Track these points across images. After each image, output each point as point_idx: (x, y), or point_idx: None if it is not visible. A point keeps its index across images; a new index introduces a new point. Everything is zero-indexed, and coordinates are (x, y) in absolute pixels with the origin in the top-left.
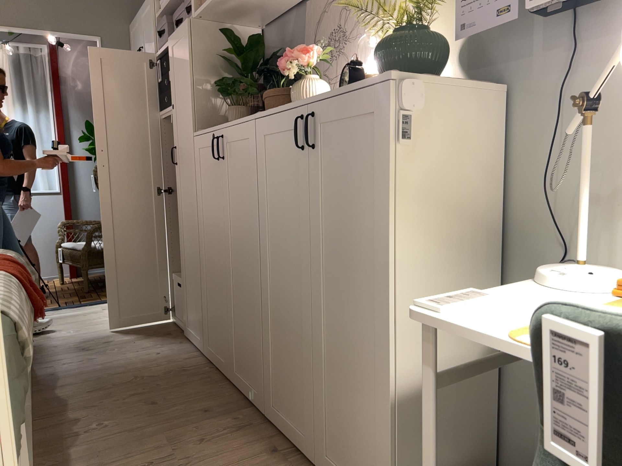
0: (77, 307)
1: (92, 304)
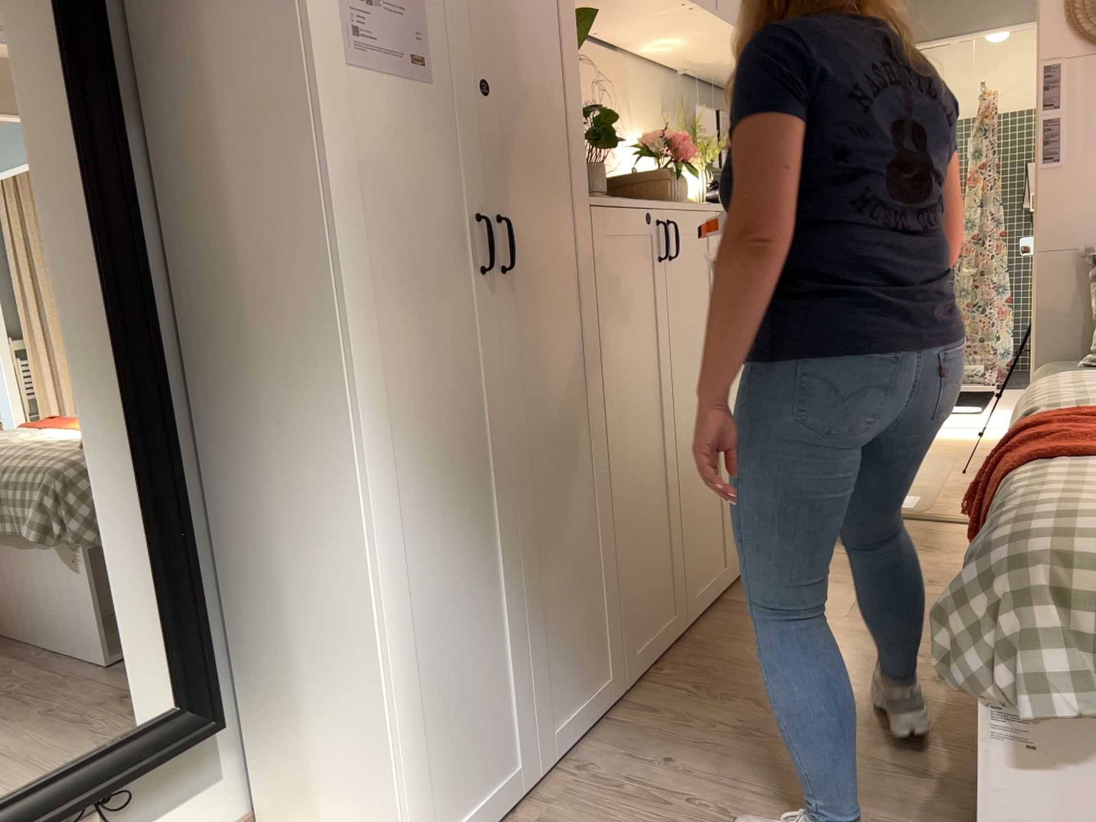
0: None
1: None
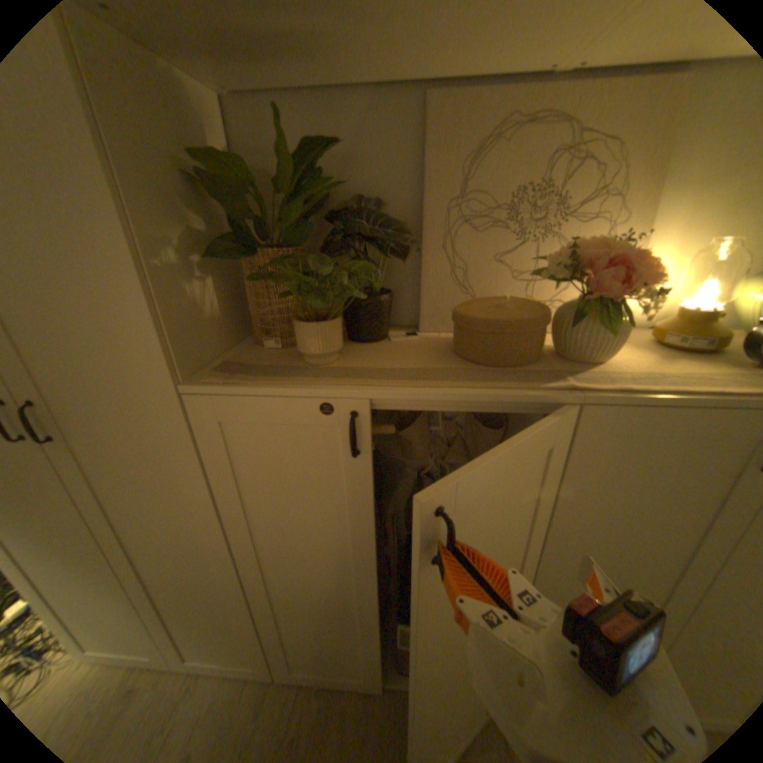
0: None
1: None
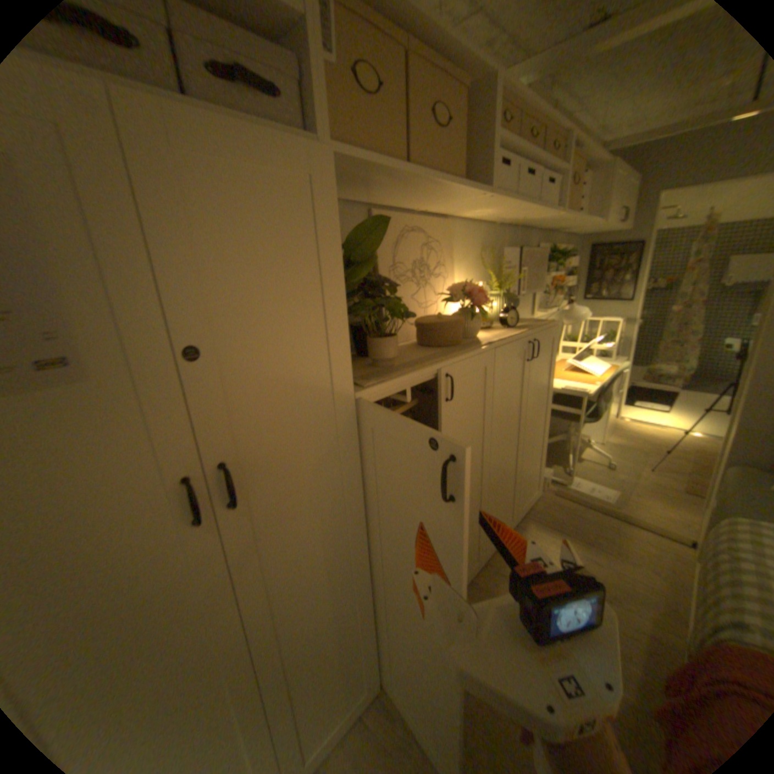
0: None
1: None
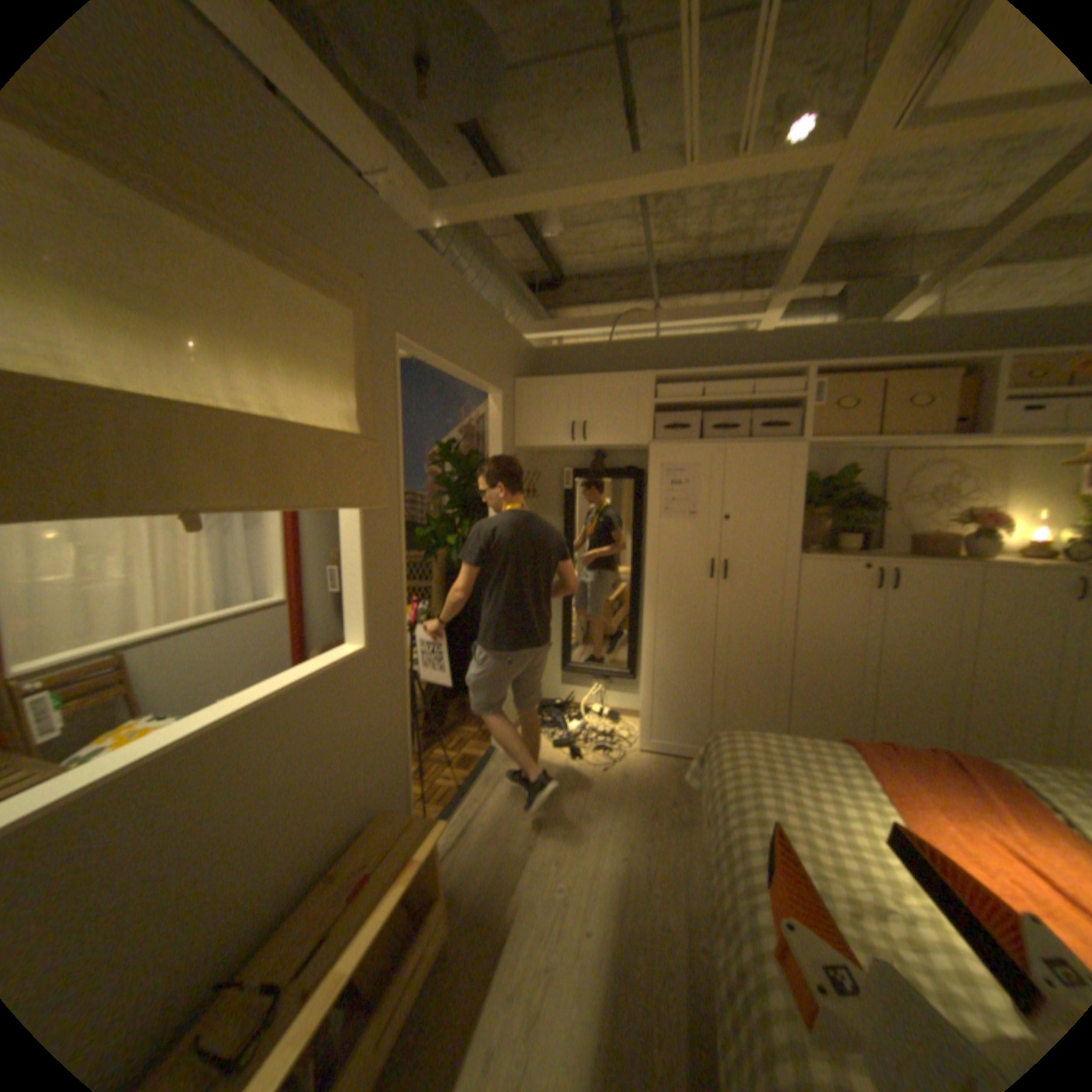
0: (476, 781)
1: (483, 769)
